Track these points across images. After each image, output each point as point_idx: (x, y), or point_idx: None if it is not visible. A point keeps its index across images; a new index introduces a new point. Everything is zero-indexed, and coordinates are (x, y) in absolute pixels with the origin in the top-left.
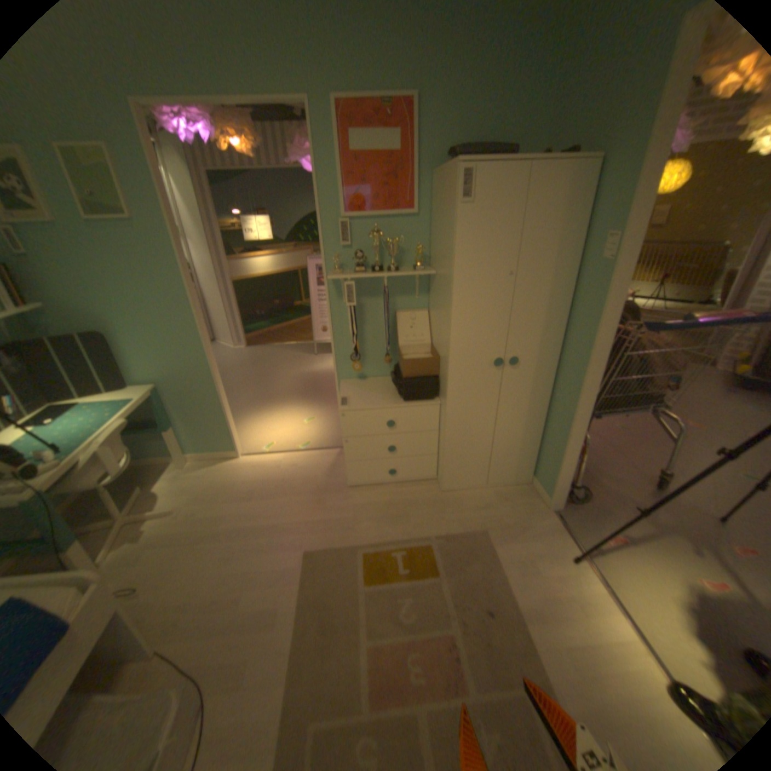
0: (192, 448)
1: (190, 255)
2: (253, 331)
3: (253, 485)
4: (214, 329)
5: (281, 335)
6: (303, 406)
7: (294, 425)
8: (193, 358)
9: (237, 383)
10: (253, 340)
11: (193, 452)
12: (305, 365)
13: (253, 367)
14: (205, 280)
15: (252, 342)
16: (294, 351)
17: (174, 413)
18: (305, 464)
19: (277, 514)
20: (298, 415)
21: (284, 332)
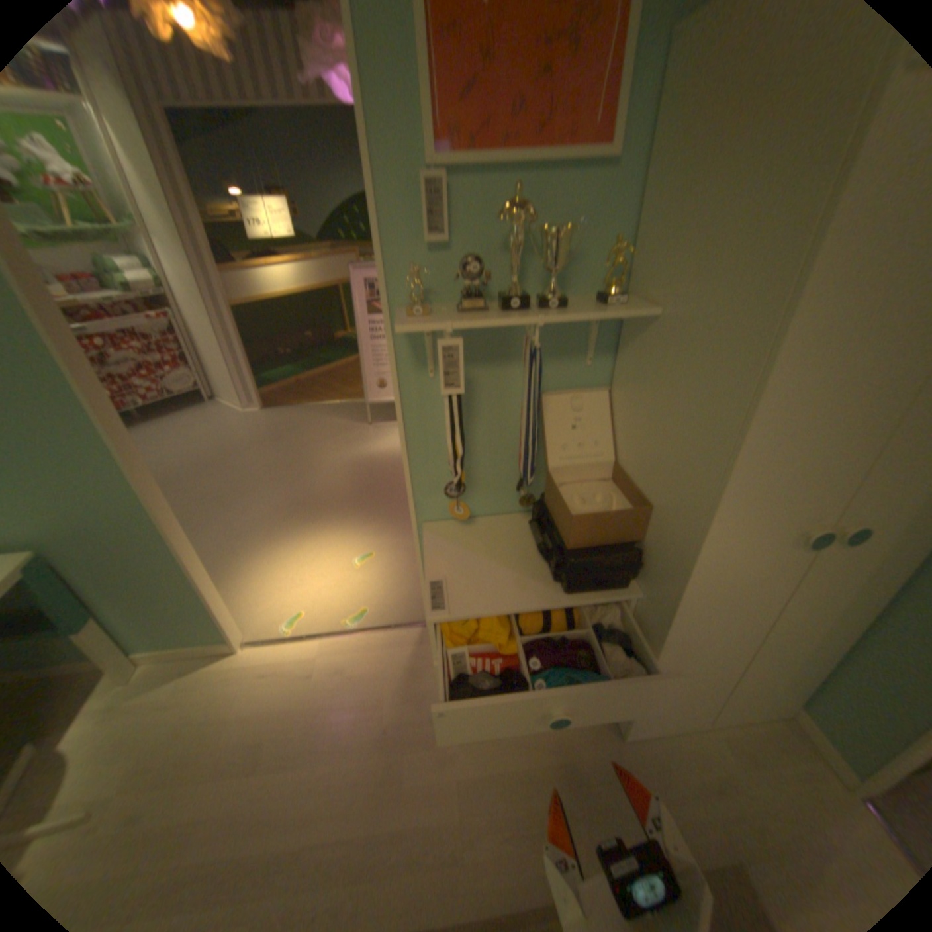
0: (145, 645)
1: (160, 263)
2: (273, 382)
3: (260, 730)
4: (212, 381)
5: (316, 387)
6: (352, 529)
7: (338, 573)
8: (108, 497)
9: (243, 481)
10: (273, 397)
11: (149, 650)
12: (353, 443)
13: (271, 448)
14: (187, 304)
15: (272, 401)
16: (336, 418)
17: (94, 594)
18: (360, 671)
19: (306, 817)
20: (345, 550)
21: (321, 383)
